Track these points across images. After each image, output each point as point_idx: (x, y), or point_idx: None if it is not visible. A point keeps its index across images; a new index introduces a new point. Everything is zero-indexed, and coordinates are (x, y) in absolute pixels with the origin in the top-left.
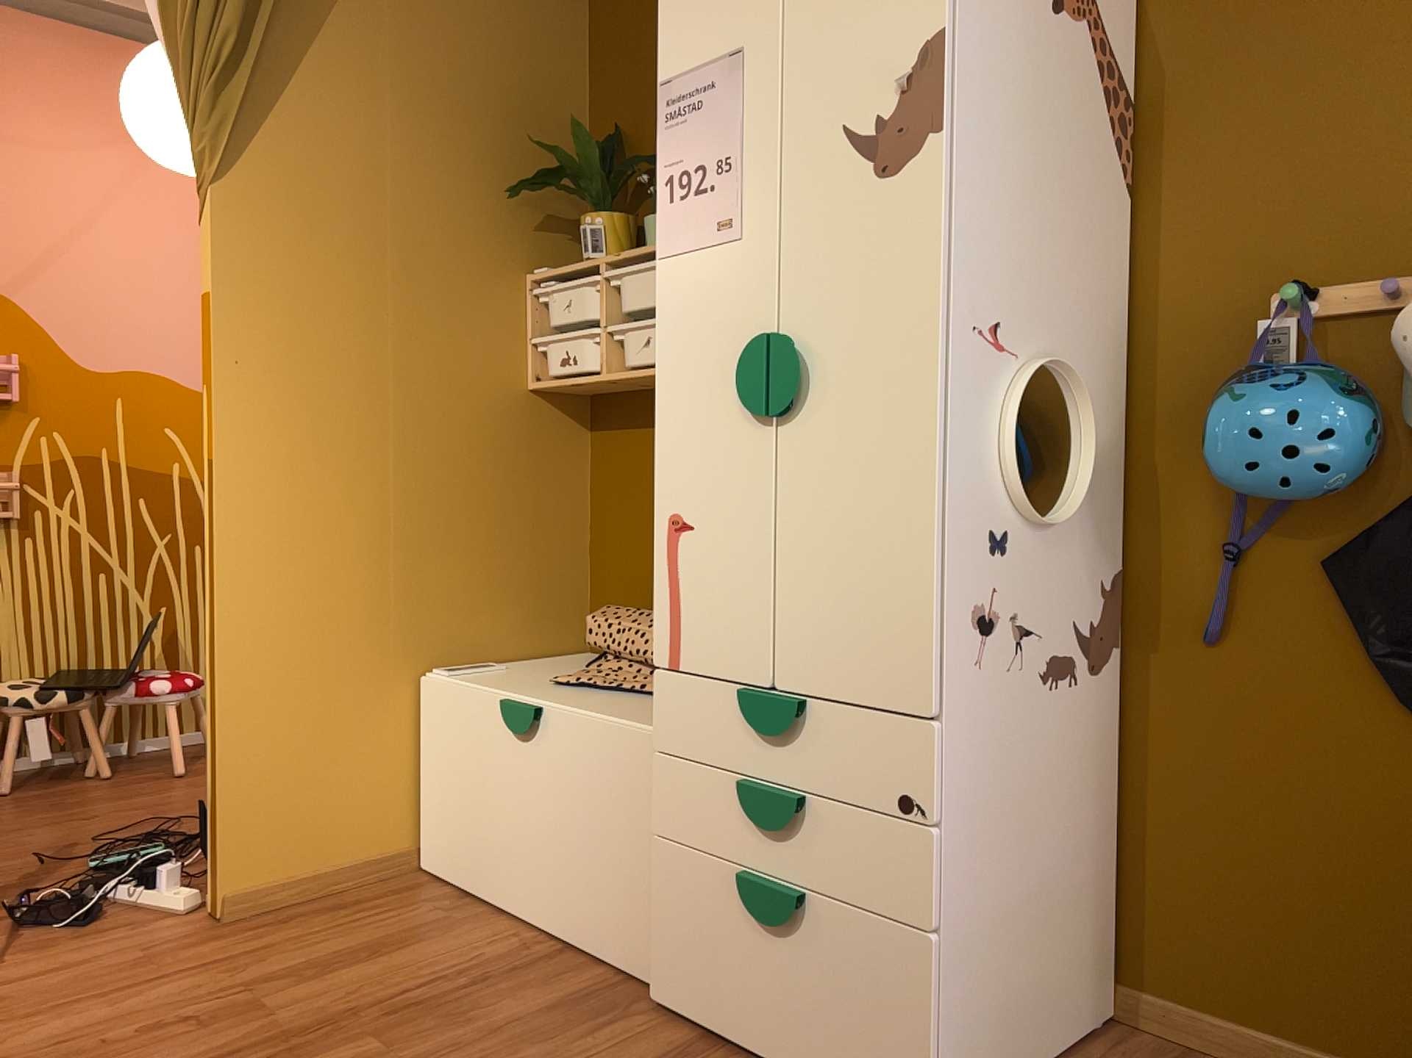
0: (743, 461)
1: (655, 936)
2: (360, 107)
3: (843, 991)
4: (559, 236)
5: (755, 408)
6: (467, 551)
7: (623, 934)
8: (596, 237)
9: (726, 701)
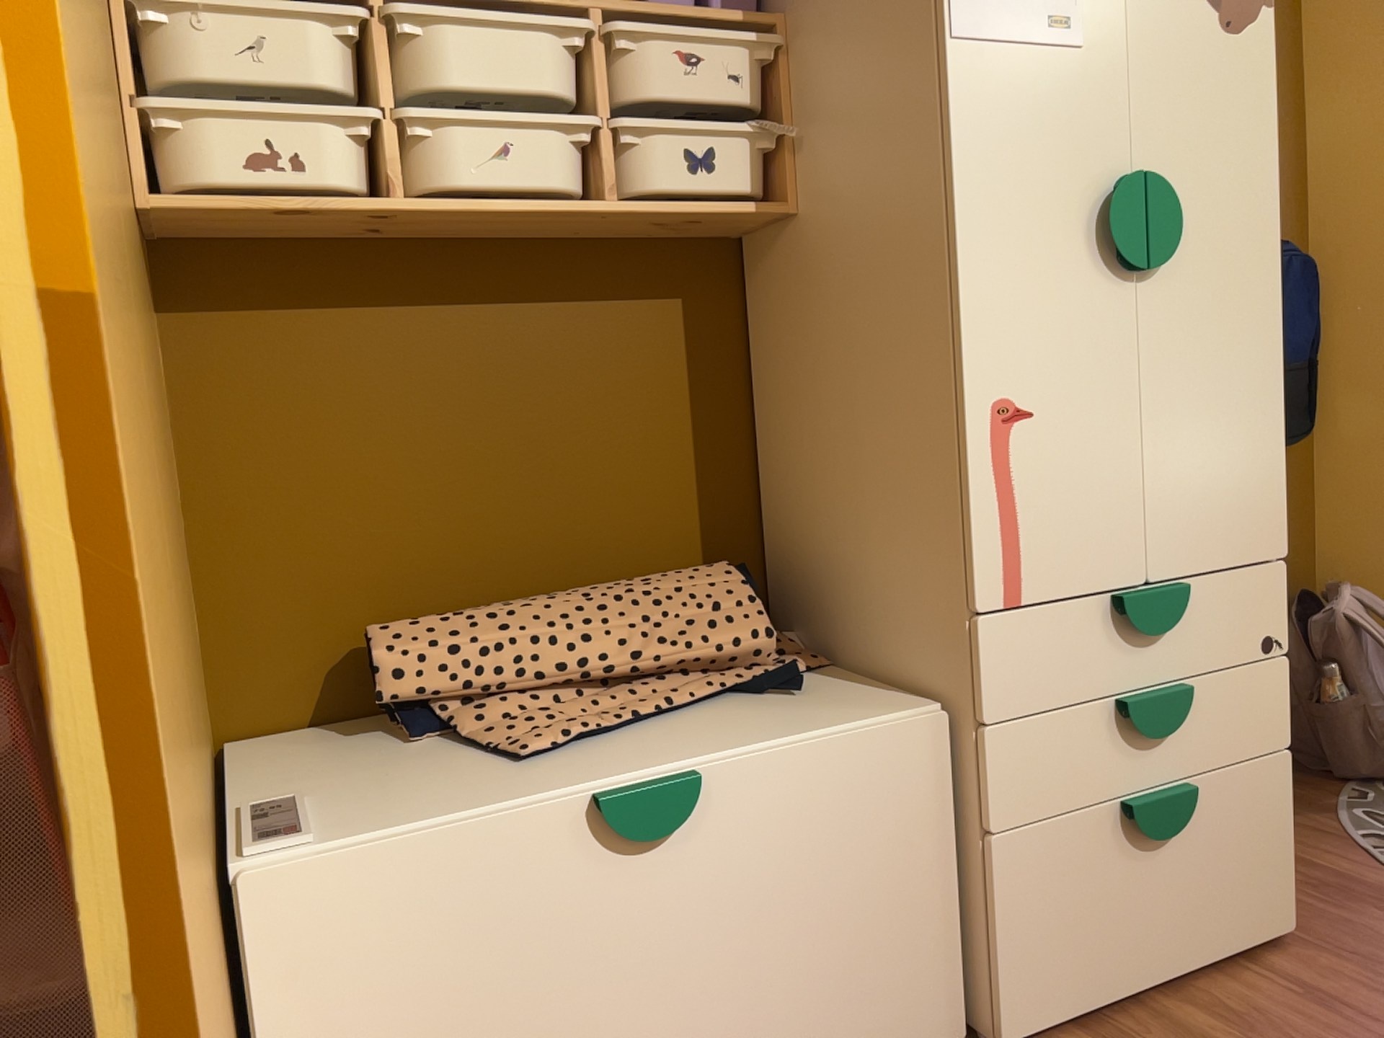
0: (1100, 326)
1: (997, 962)
2: None
3: (1225, 850)
4: None
5: (1112, 262)
6: None
7: (898, 1014)
8: None
9: (1088, 619)
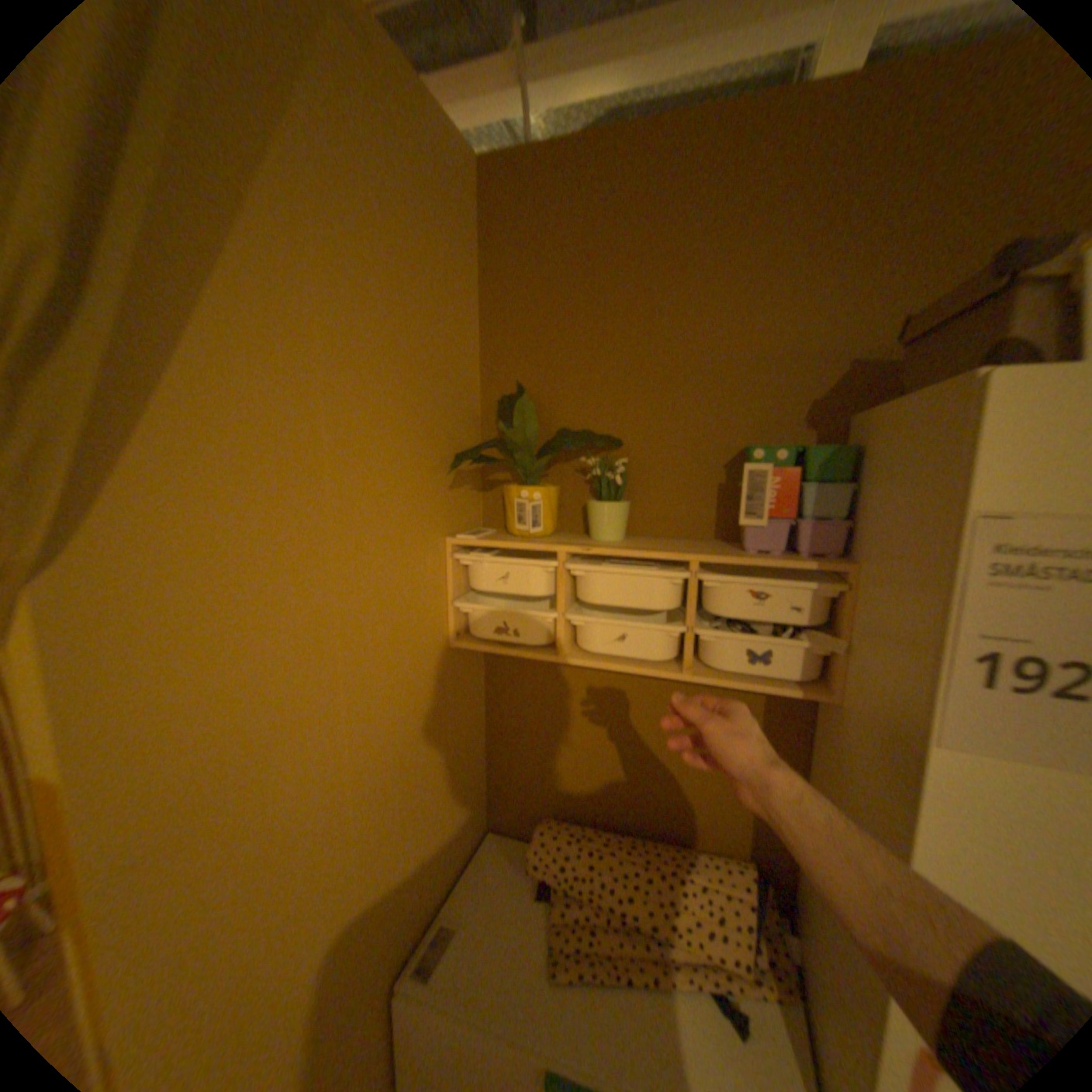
0: None
1: None
2: (284, 376)
3: None
4: (464, 488)
5: None
6: (416, 833)
7: None
8: (535, 511)
9: None
